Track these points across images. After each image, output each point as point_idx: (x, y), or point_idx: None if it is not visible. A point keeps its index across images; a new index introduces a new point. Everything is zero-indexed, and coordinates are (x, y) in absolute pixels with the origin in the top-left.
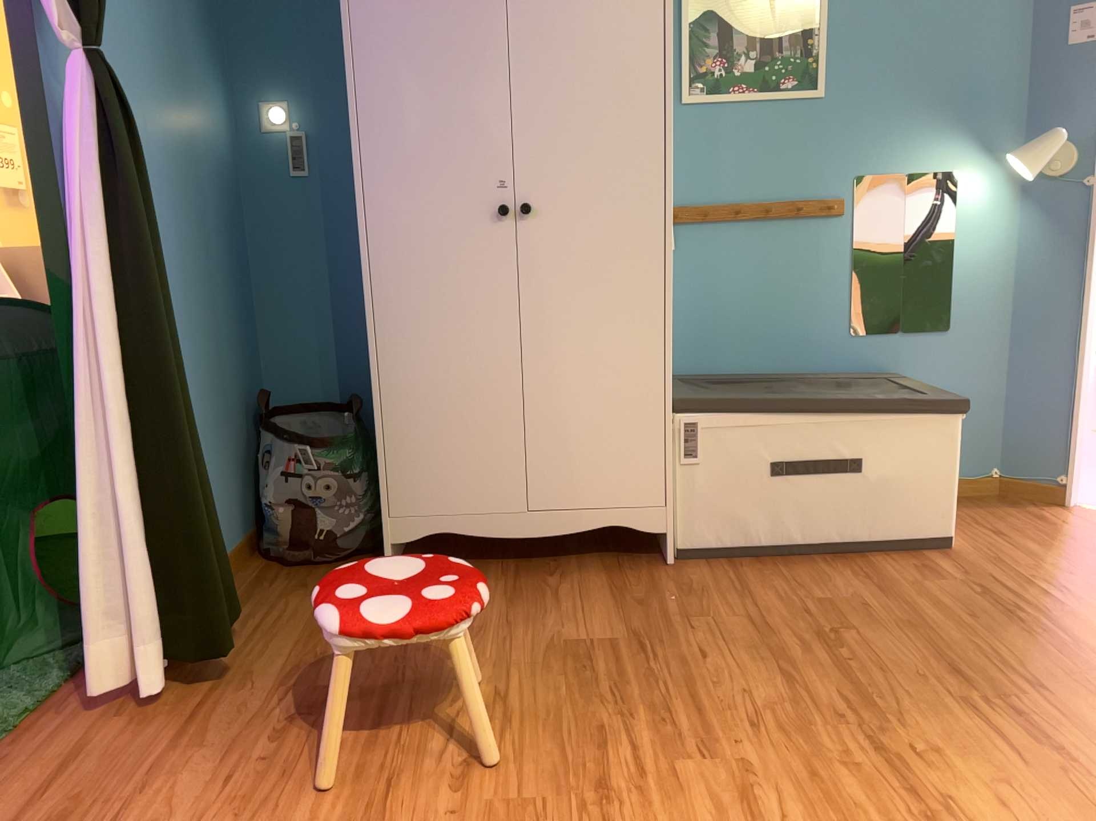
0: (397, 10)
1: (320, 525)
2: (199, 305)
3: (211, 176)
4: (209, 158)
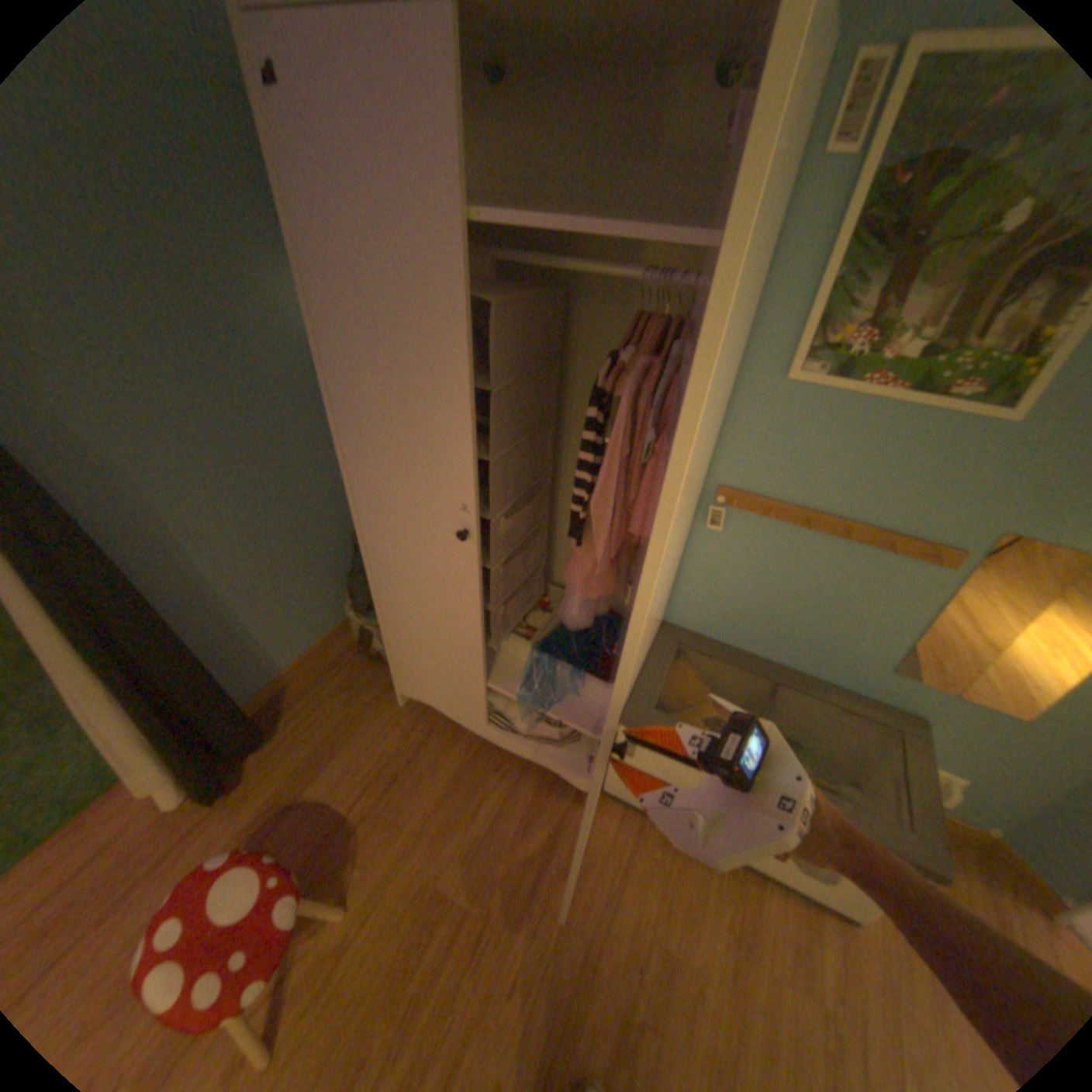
0: (350, 277)
1: (374, 649)
2: (270, 495)
3: (285, 371)
4: (280, 354)
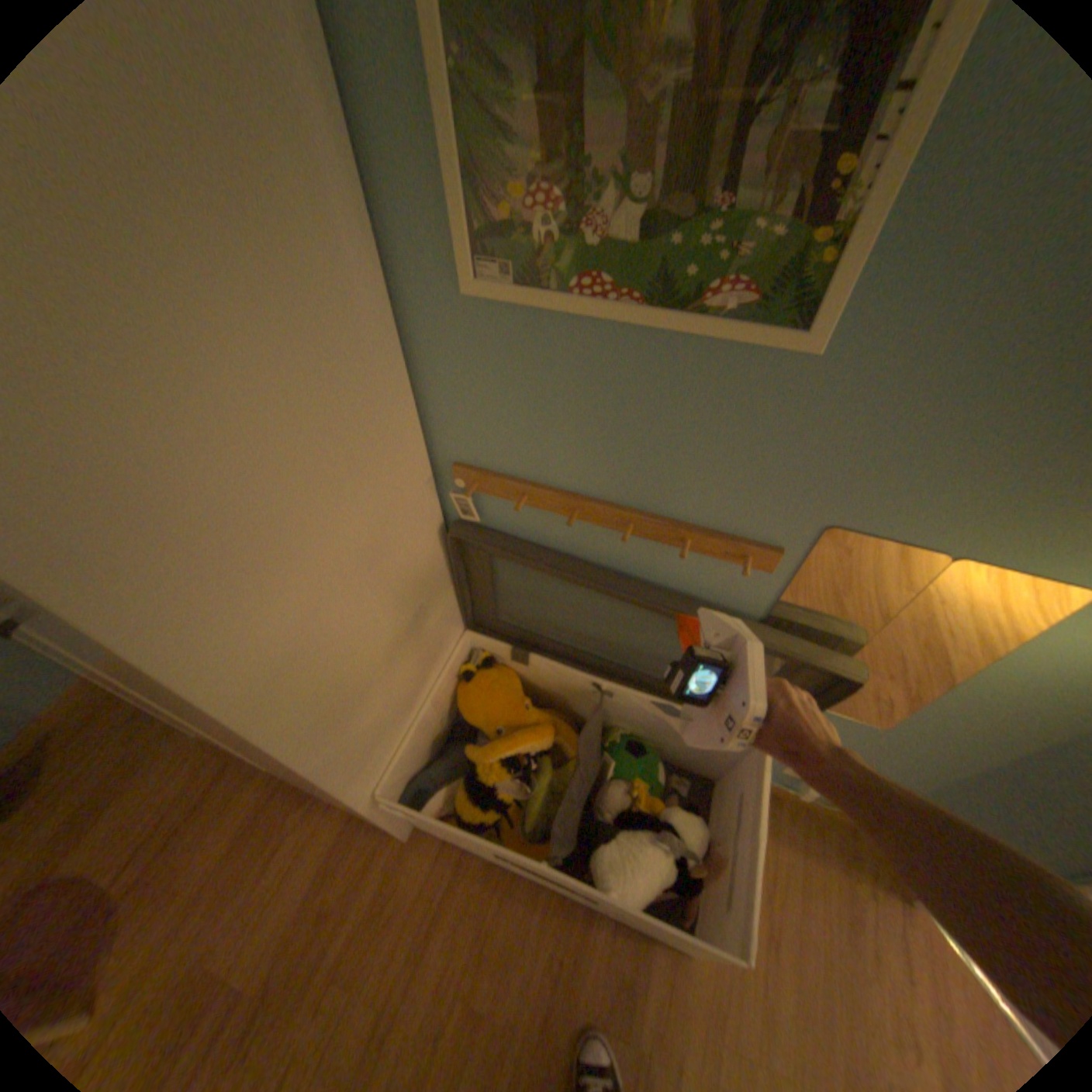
0: None
1: None
2: None
3: None
4: None
